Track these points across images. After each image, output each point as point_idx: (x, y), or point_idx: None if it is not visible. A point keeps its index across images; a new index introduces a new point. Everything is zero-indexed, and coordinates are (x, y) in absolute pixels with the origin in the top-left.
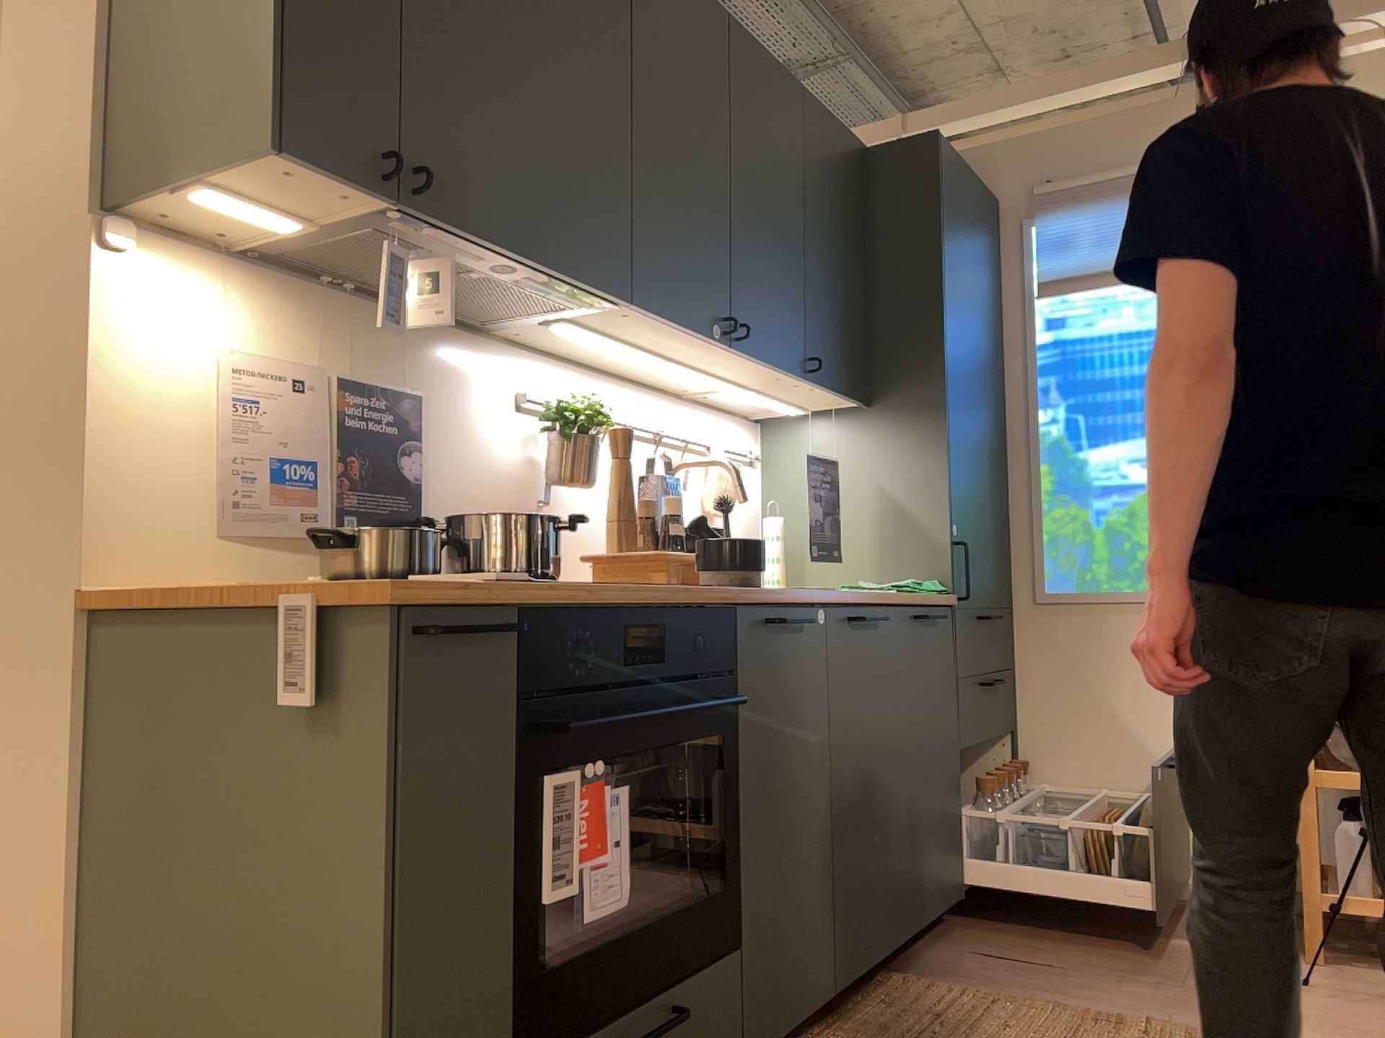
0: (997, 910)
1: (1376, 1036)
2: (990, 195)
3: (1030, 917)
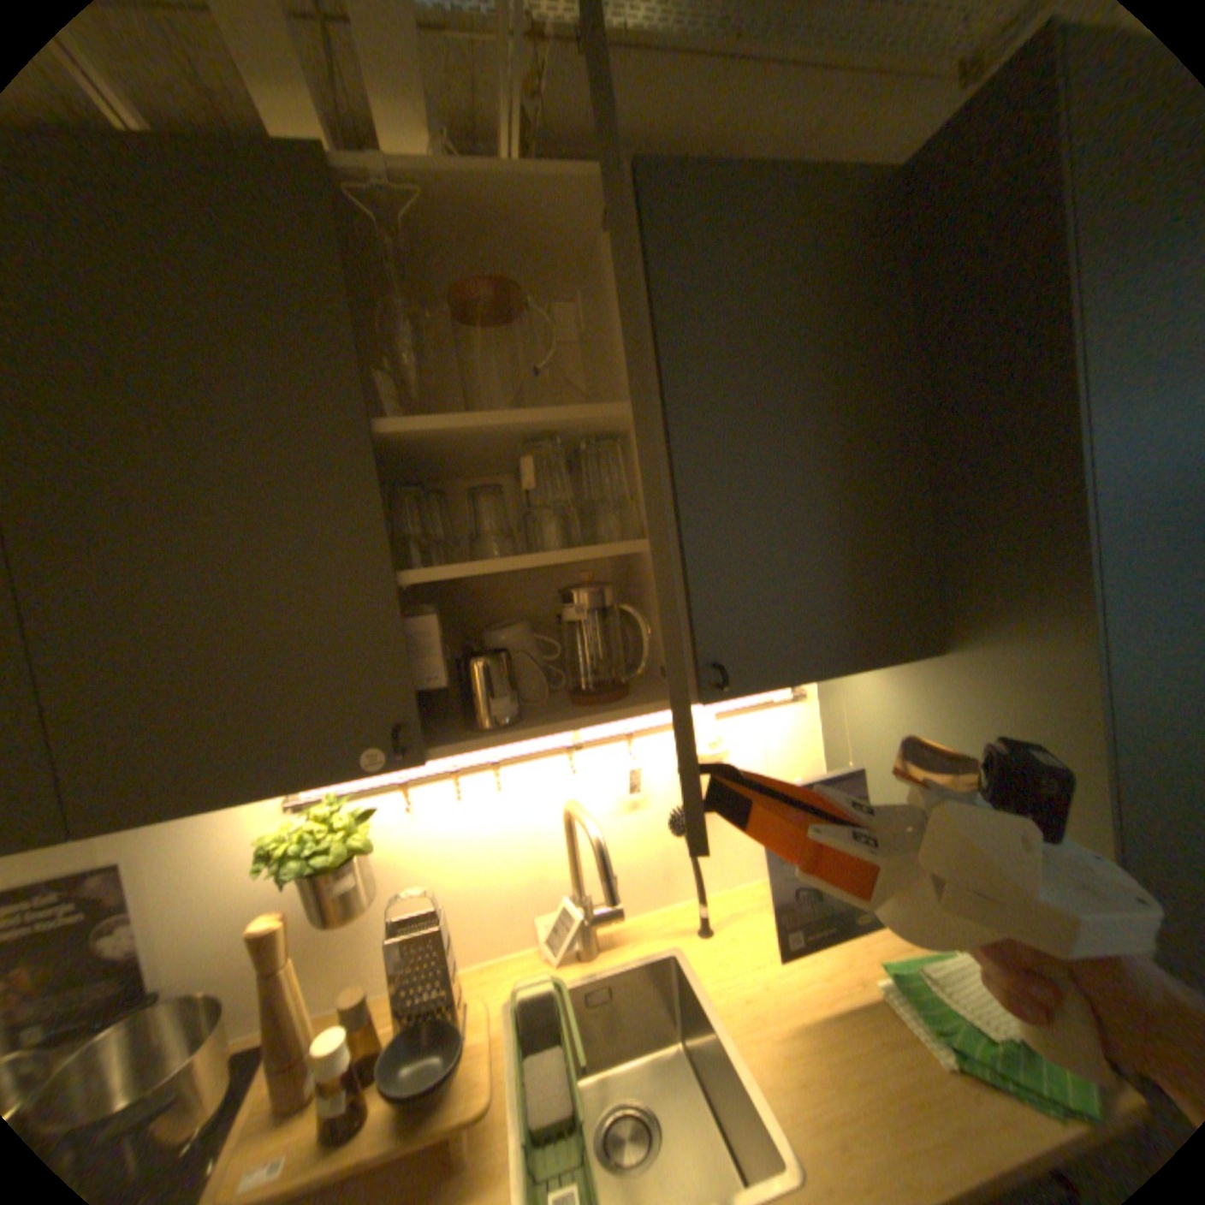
0: None
1: None
2: None
3: None
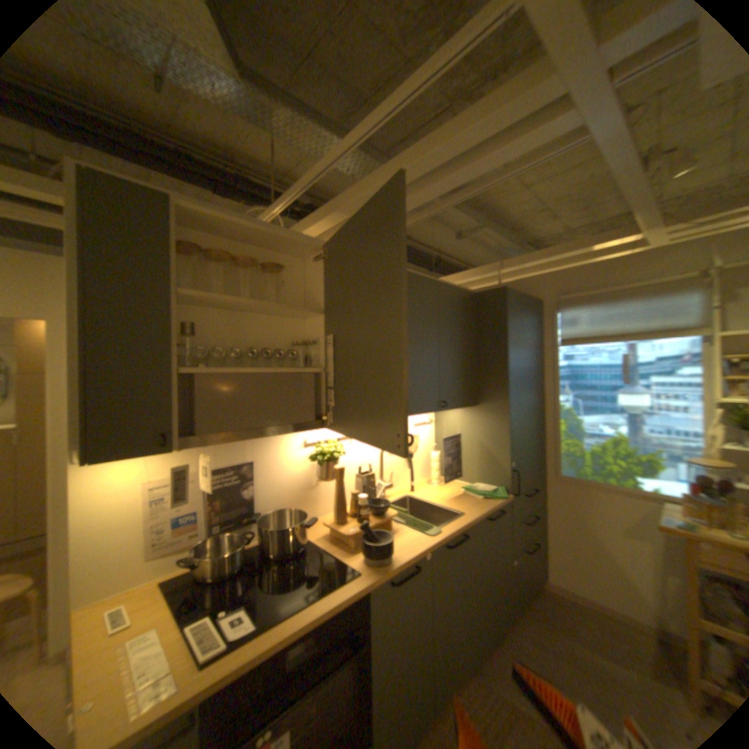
0: (532, 620)
1: None
2: (539, 297)
3: (547, 630)
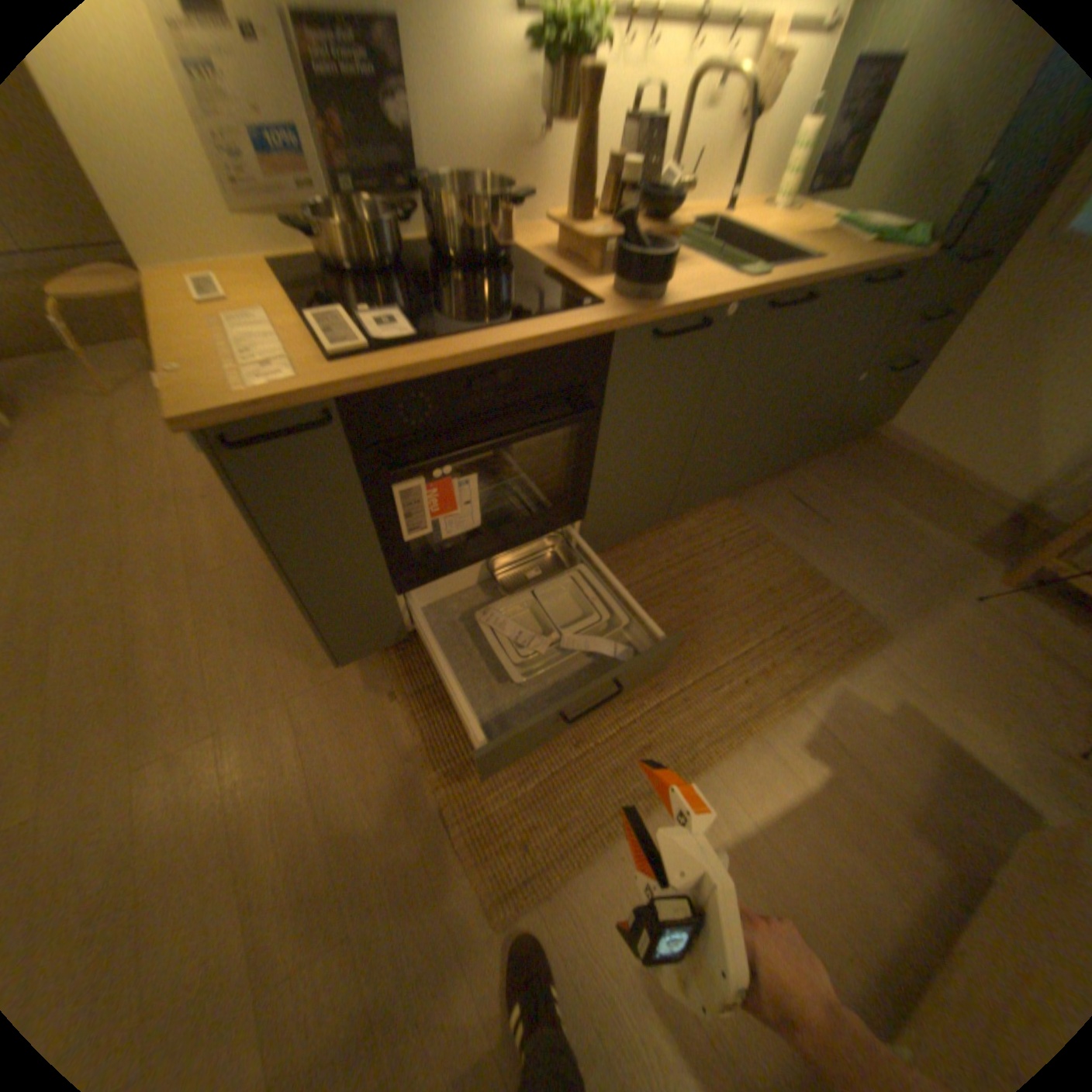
0: (835, 461)
1: (978, 660)
2: None
3: (851, 474)
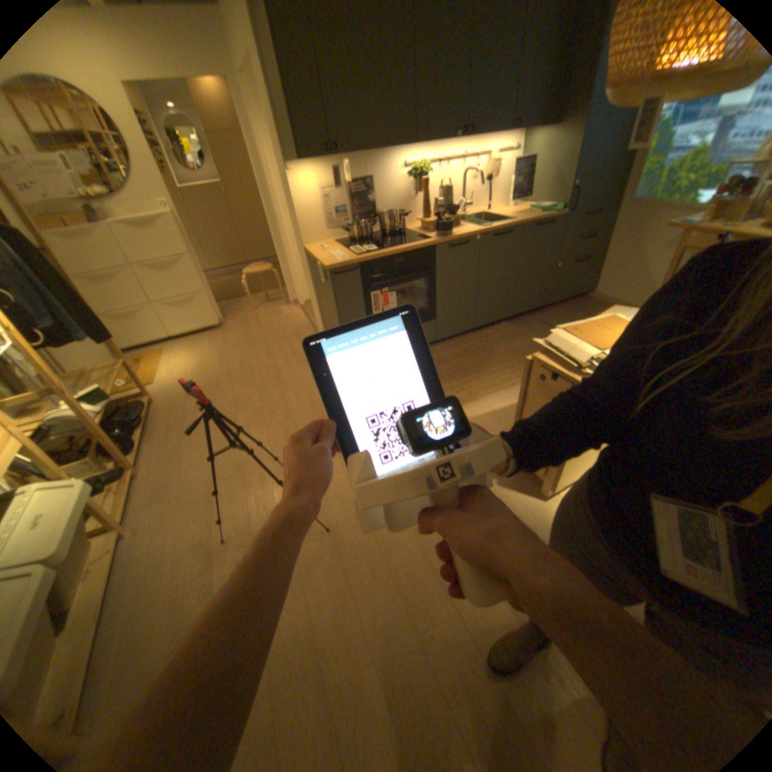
0: (565, 308)
1: None
2: None
3: (571, 312)
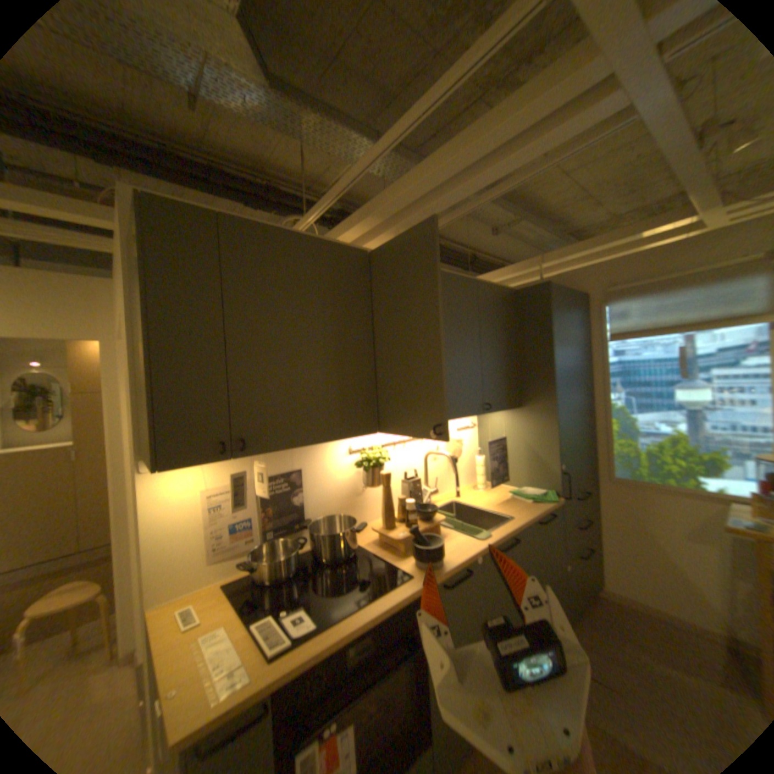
0: (588, 627)
1: None
2: (584, 290)
3: (604, 636)
